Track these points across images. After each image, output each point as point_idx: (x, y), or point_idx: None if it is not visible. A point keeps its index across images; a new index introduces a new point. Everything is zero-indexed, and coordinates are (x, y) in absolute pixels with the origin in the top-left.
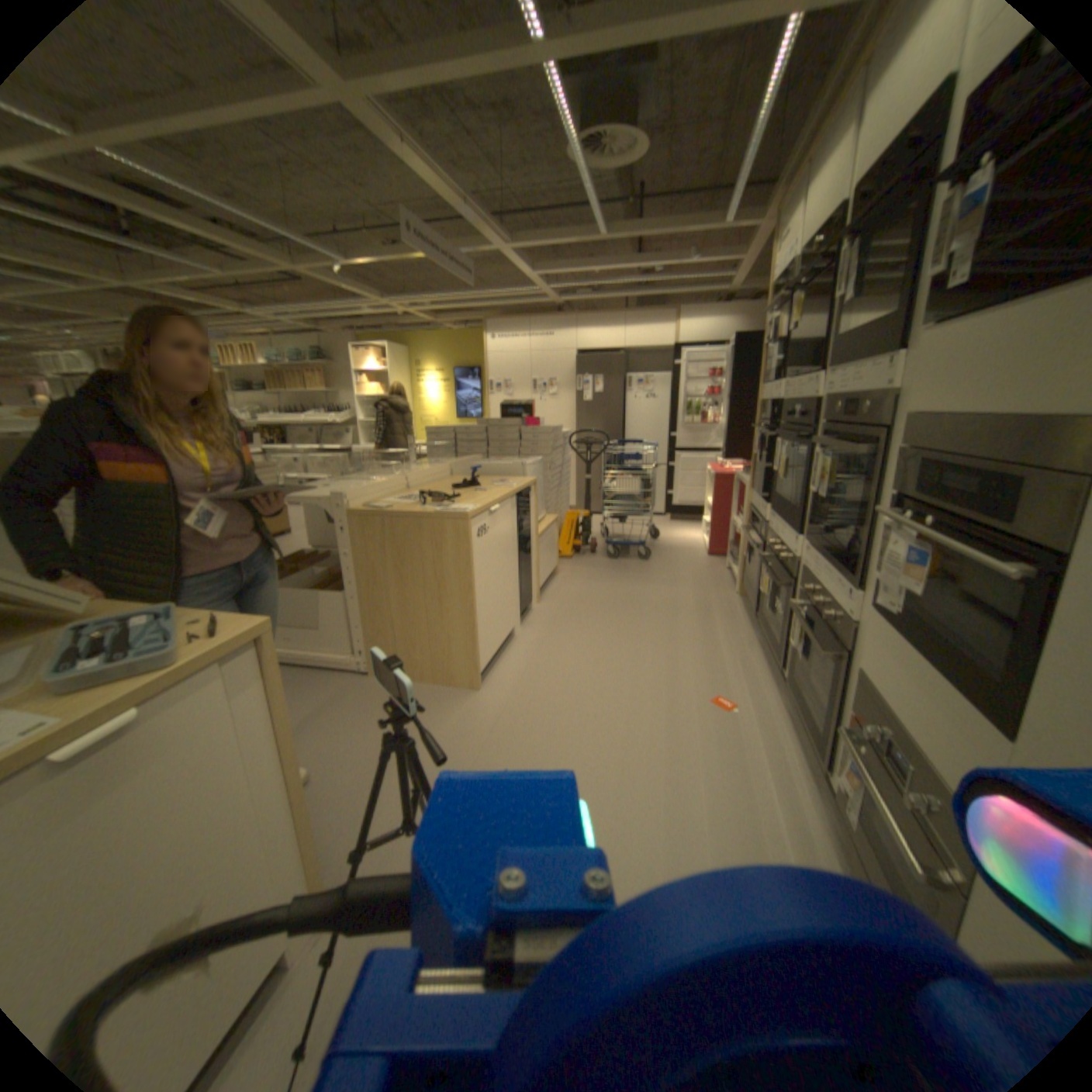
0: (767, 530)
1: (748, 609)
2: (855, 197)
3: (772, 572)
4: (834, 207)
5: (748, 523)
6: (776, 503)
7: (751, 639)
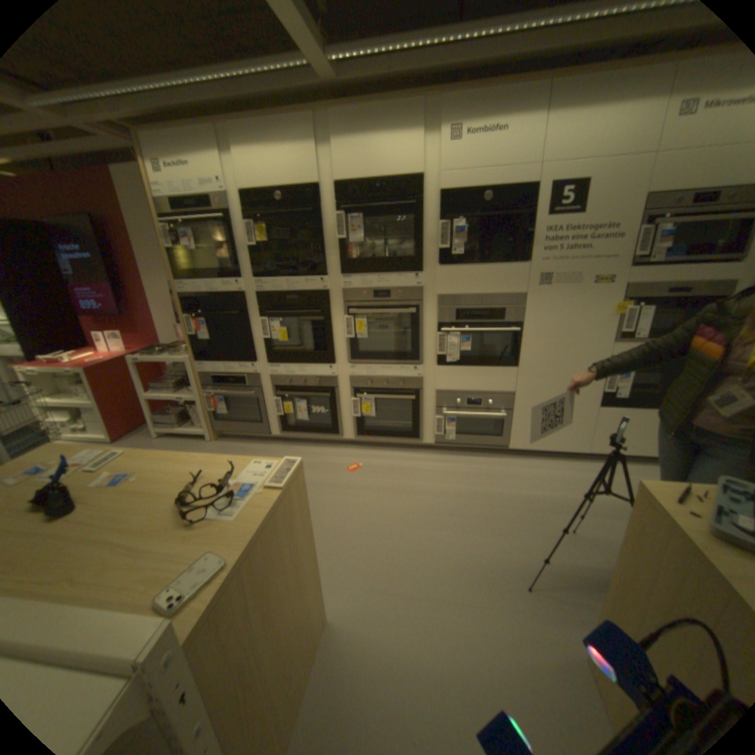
0: (262, 379)
1: (239, 442)
2: (334, 189)
3: (306, 396)
4: (304, 185)
5: (204, 389)
6: (280, 358)
7: (281, 448)
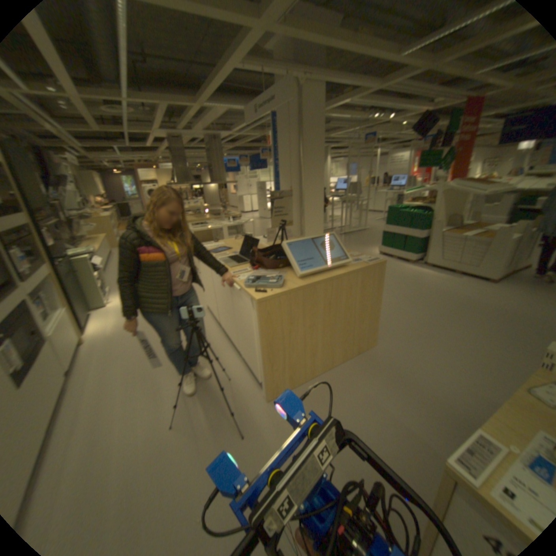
0: None
1: None
2: None
3: None
4: None
5: None
6: None
7: None
